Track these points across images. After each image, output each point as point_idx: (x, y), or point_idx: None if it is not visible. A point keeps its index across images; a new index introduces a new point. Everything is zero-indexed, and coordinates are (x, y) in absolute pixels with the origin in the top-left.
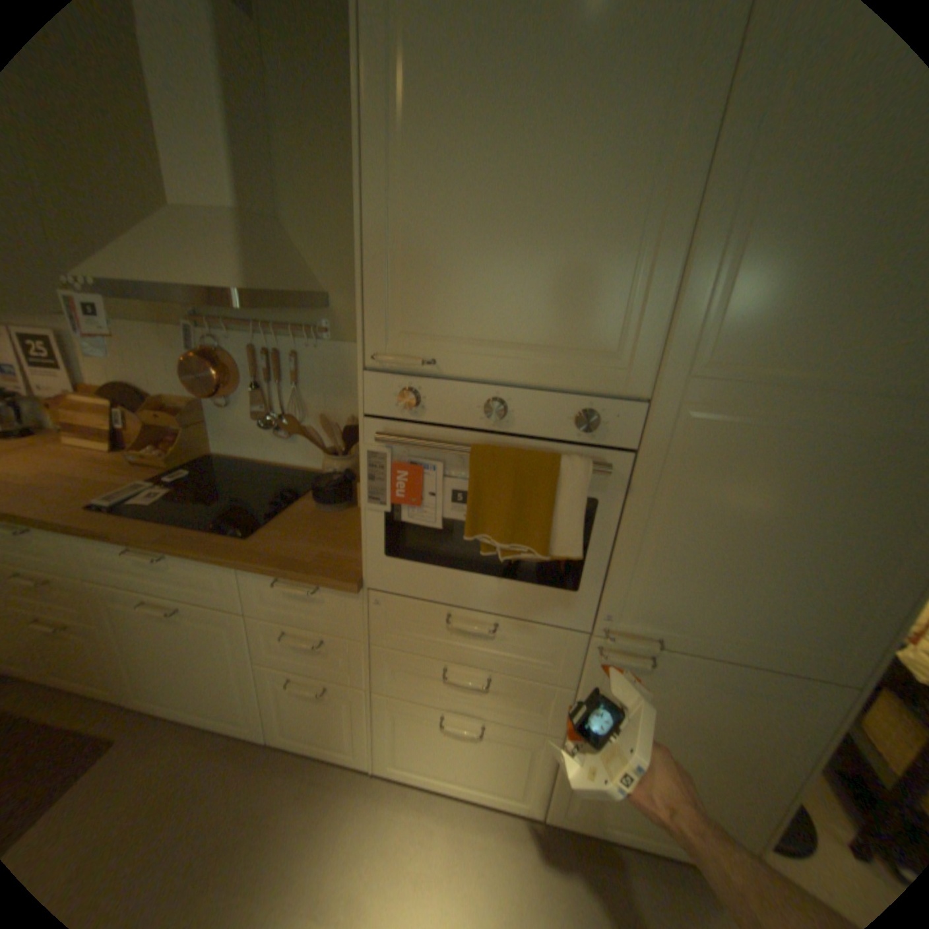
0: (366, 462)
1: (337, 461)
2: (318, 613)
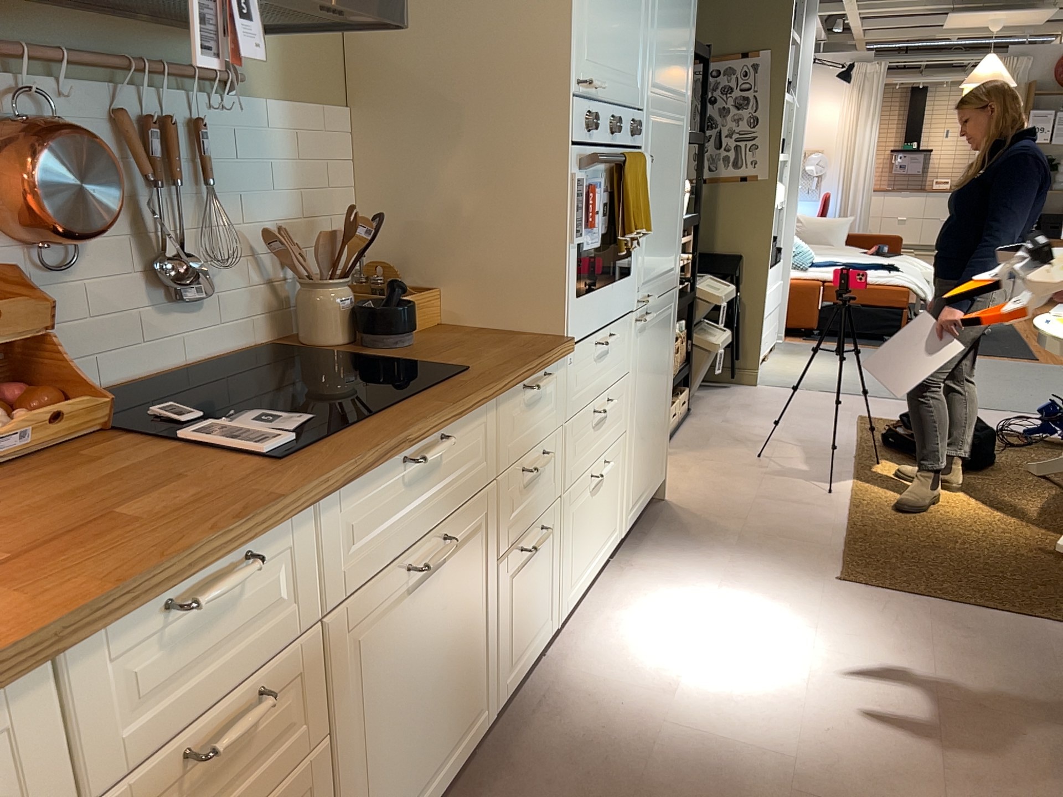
0: (574, 194)
1: (346, 285)
2: (542, 411)
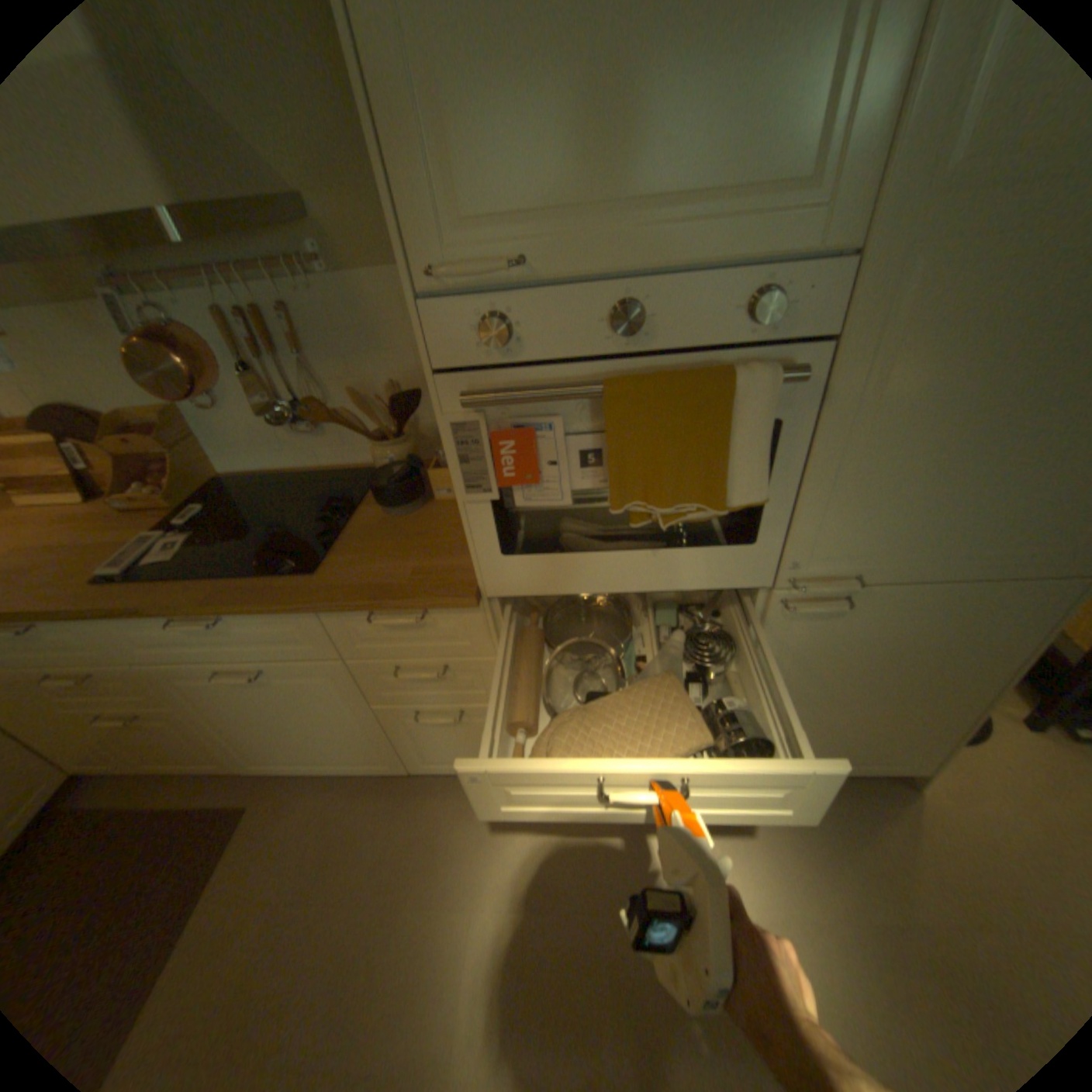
0: (452, 440)
1: (390, 446)
2: (433, 637)
